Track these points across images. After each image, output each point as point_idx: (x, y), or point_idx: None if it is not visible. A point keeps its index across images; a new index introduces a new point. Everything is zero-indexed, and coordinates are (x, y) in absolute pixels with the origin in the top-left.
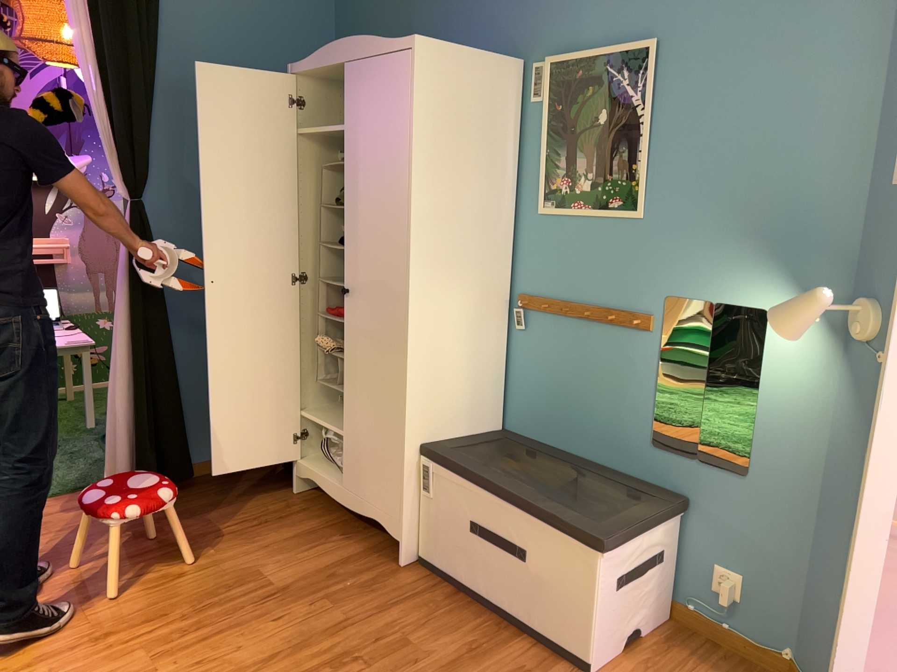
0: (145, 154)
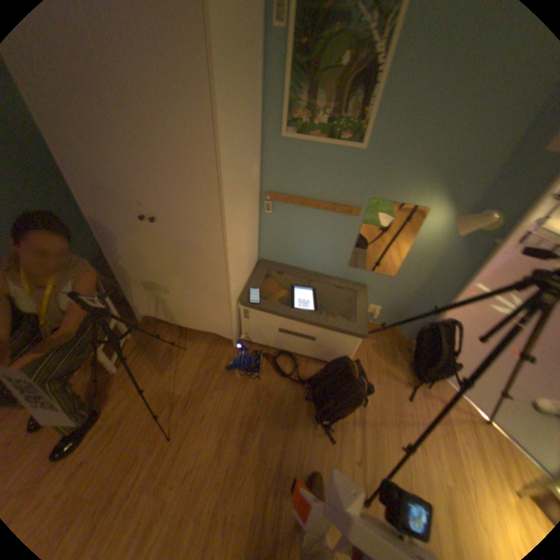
0: None
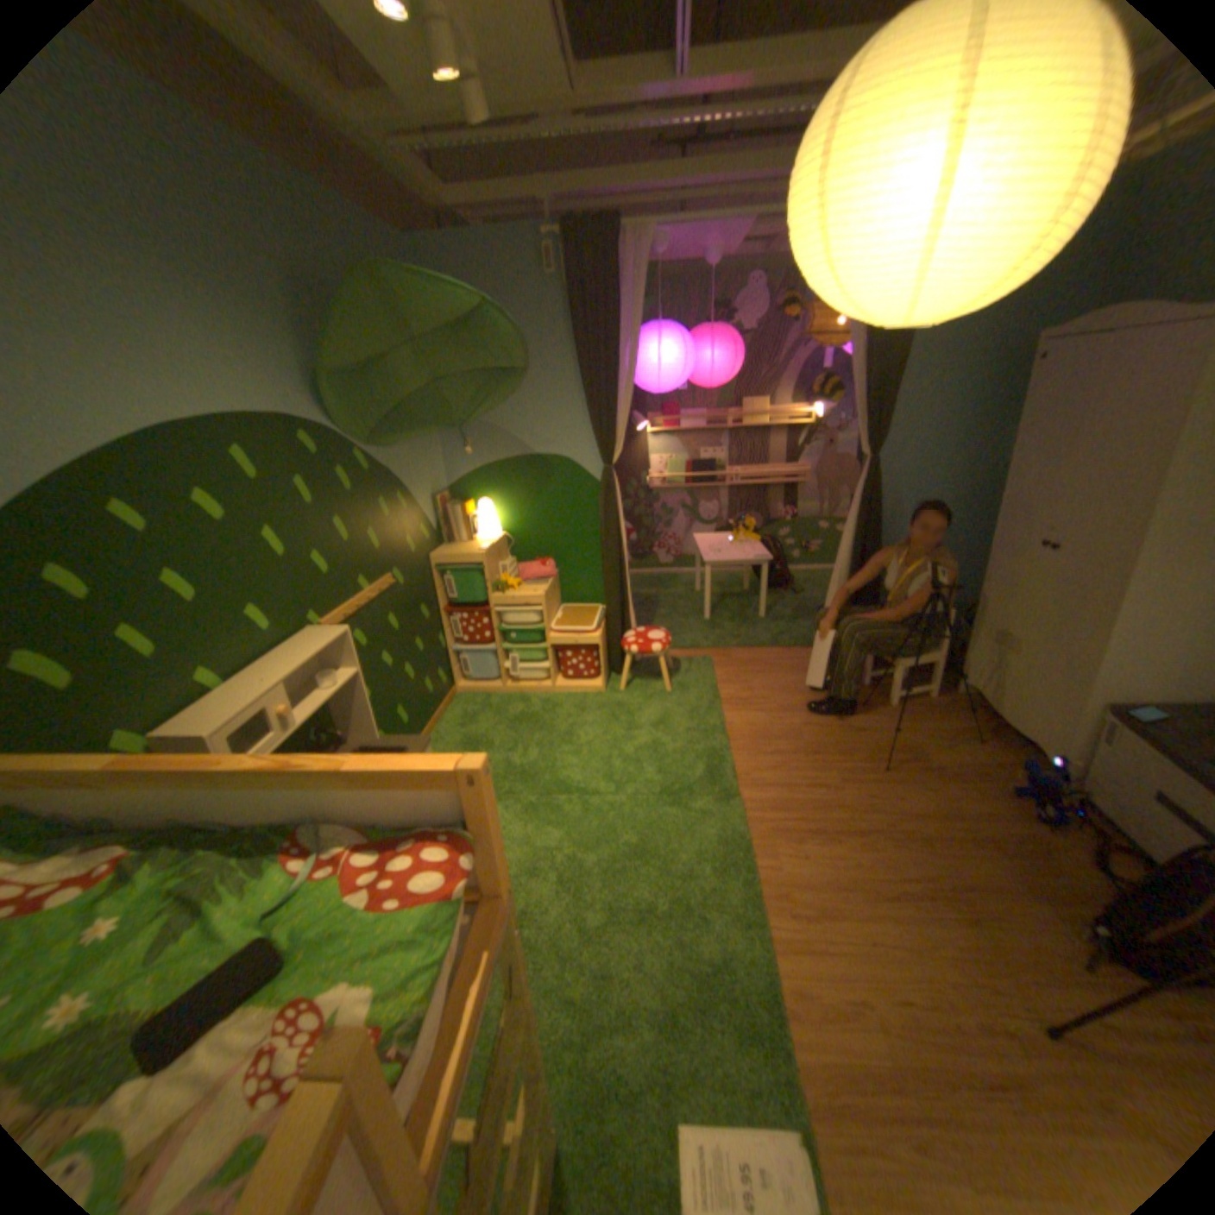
0: (887, 423)
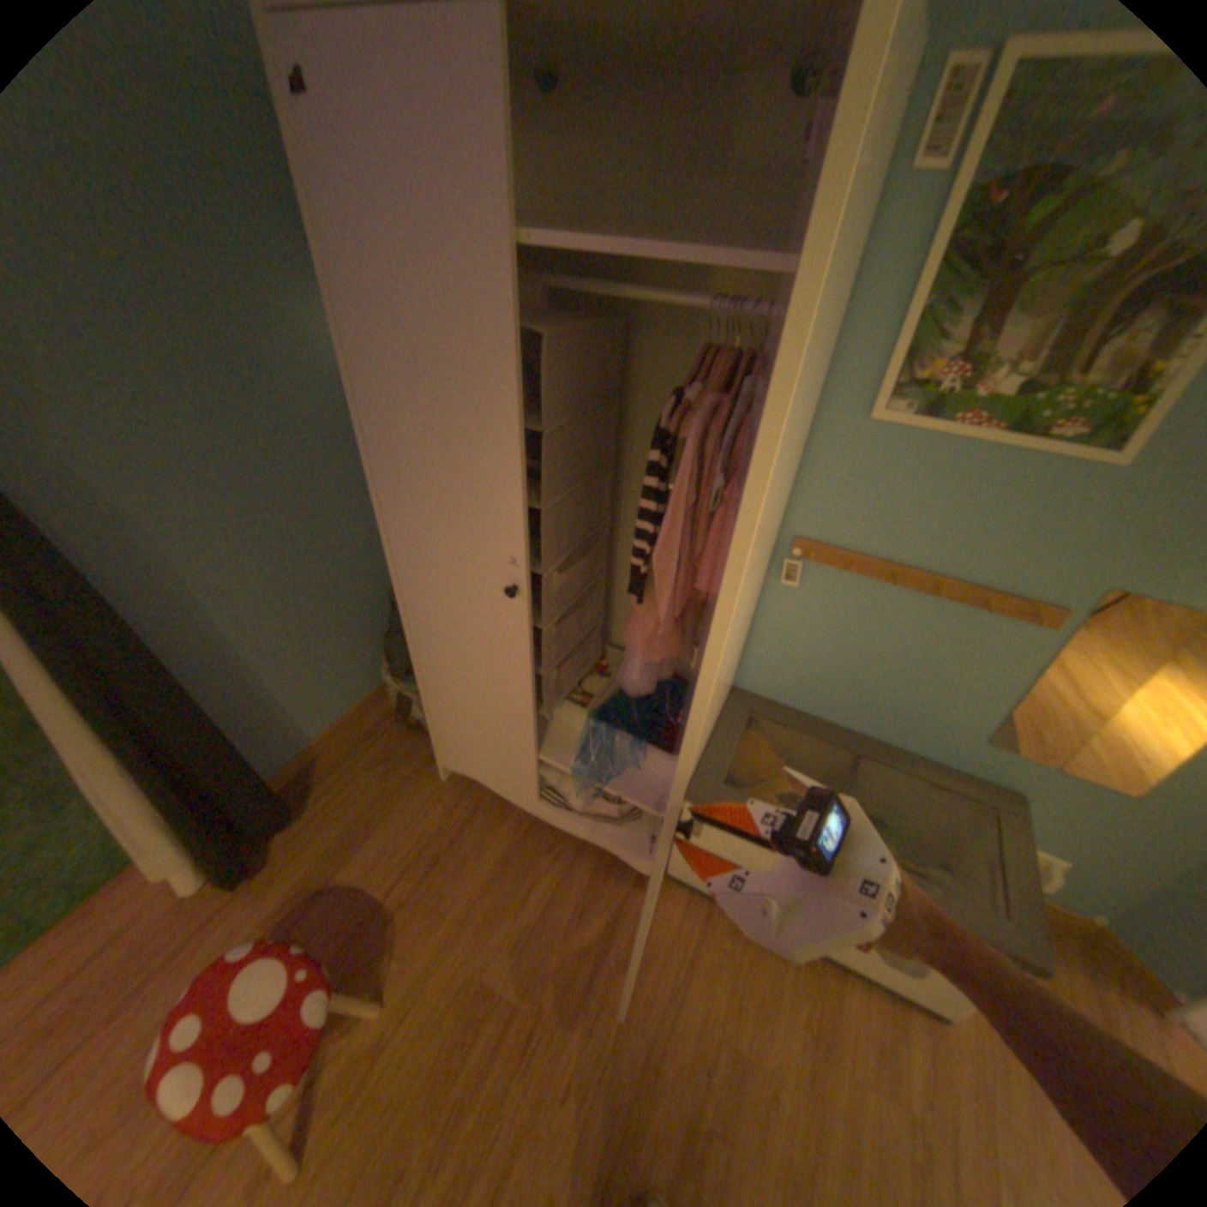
0: None
